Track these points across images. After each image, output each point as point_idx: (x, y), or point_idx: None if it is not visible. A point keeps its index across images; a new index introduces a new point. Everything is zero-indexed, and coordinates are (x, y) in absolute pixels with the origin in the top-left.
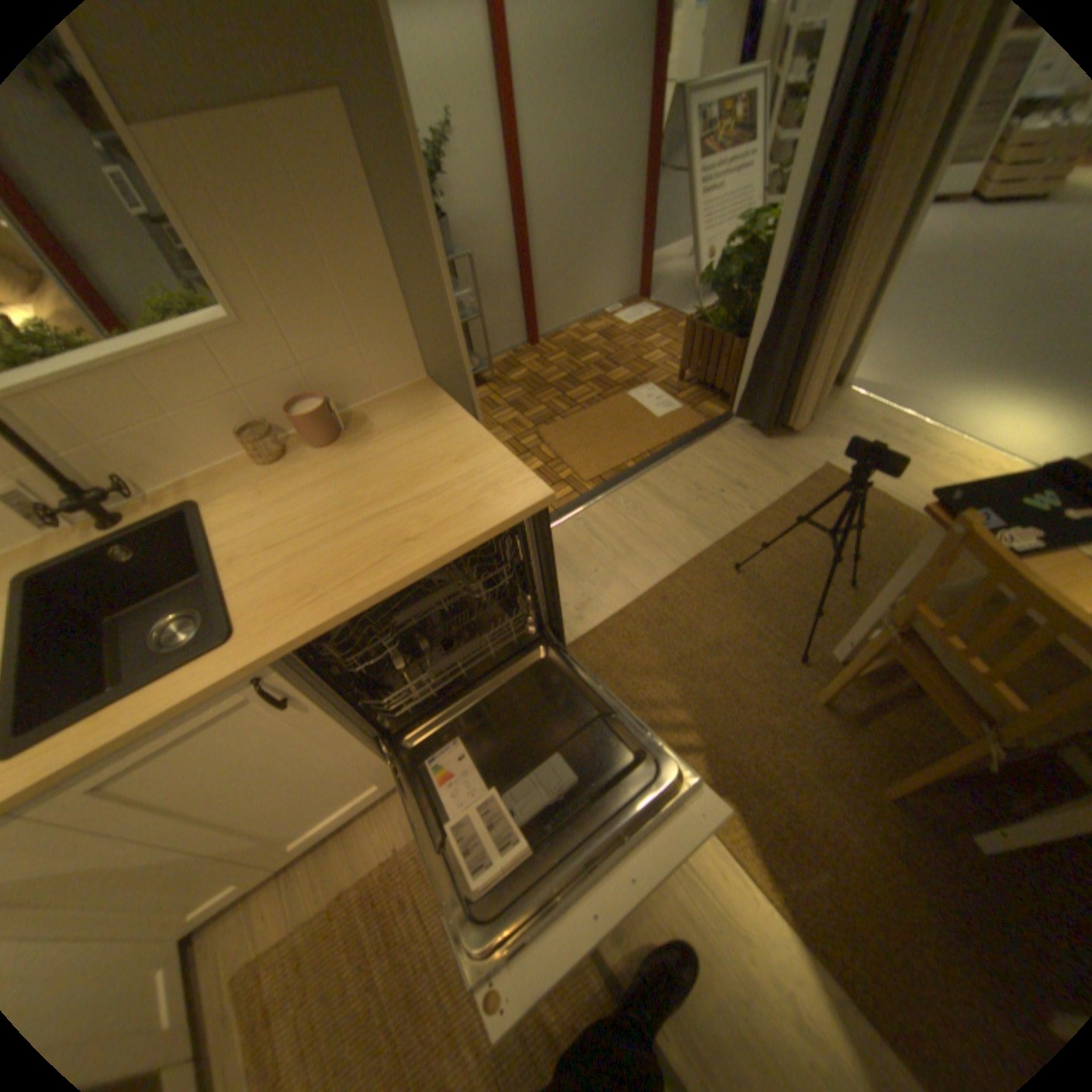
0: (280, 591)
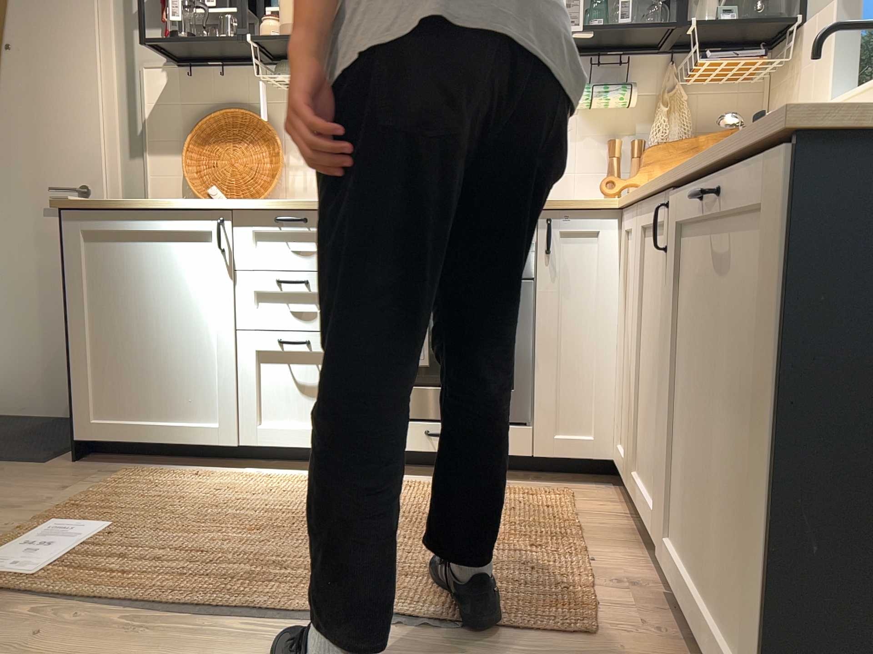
0: None
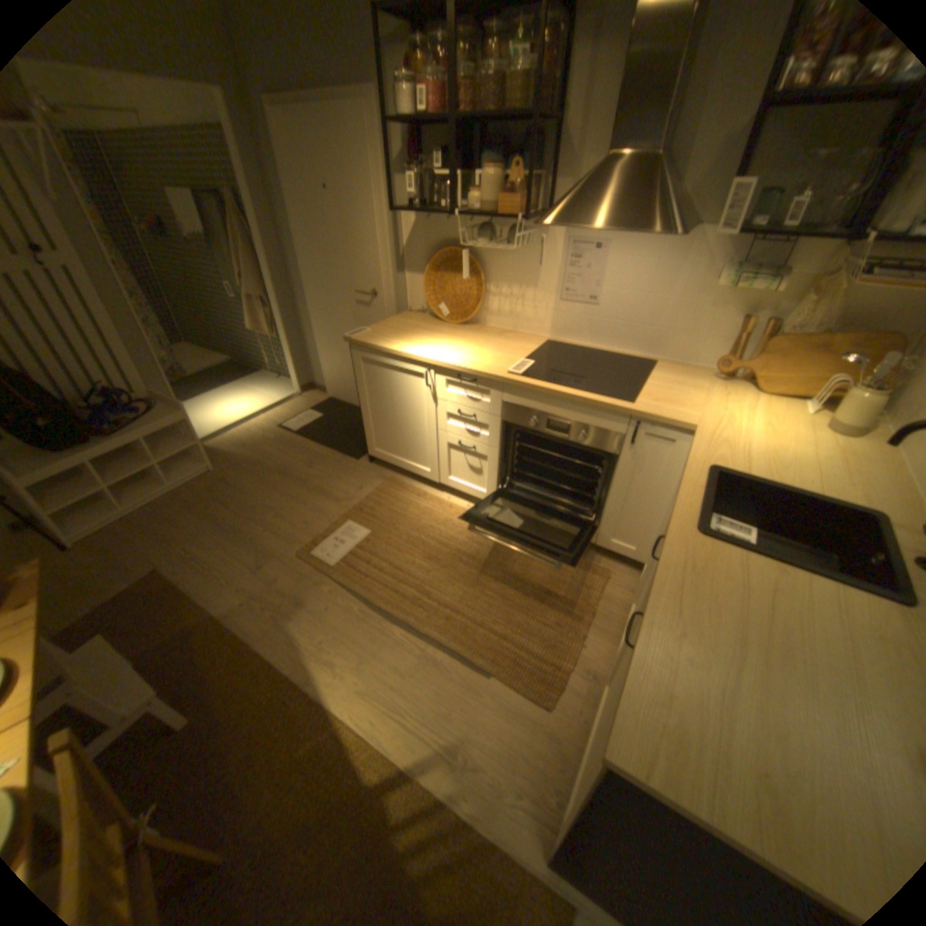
0: (717, 568)
